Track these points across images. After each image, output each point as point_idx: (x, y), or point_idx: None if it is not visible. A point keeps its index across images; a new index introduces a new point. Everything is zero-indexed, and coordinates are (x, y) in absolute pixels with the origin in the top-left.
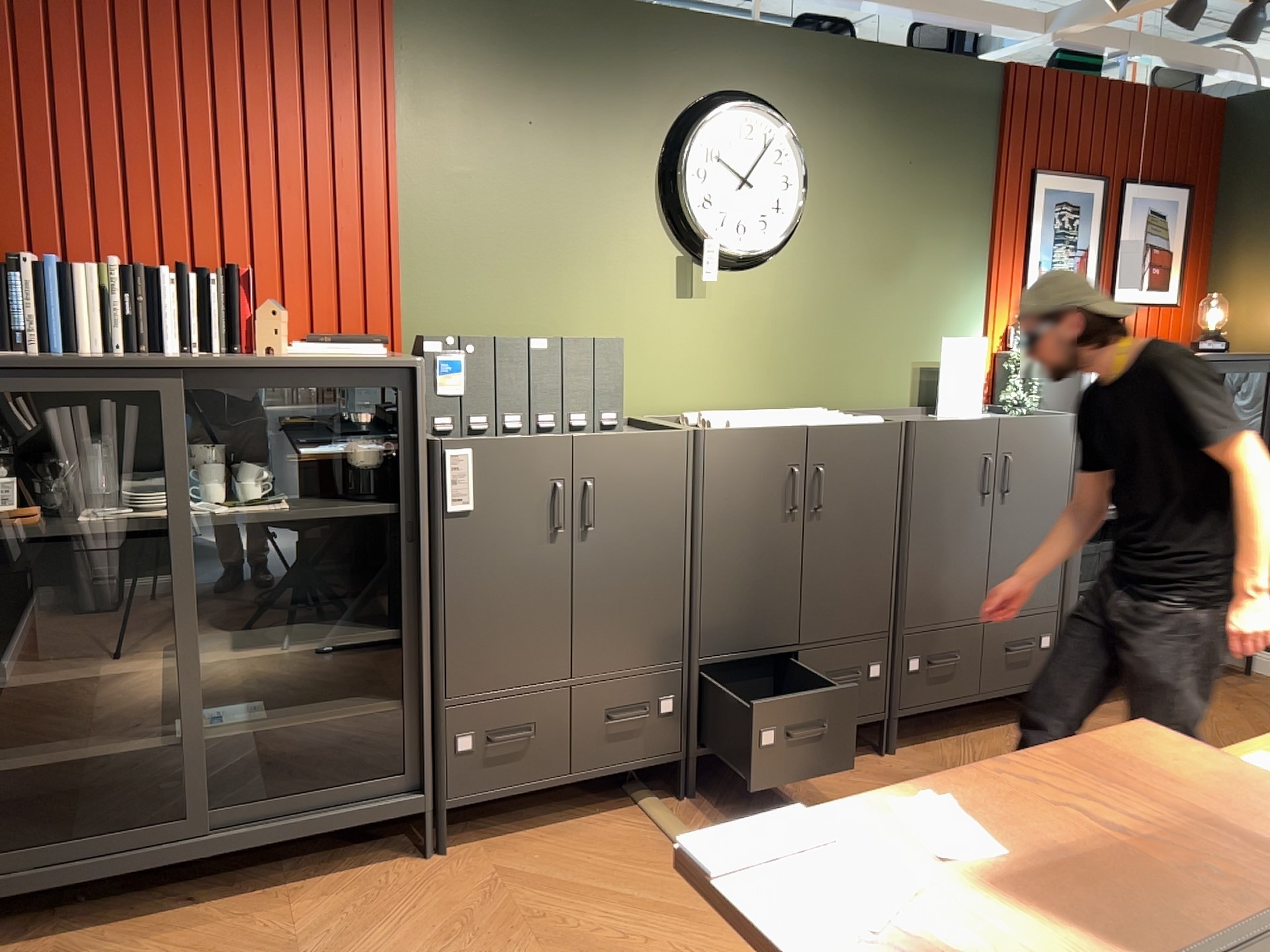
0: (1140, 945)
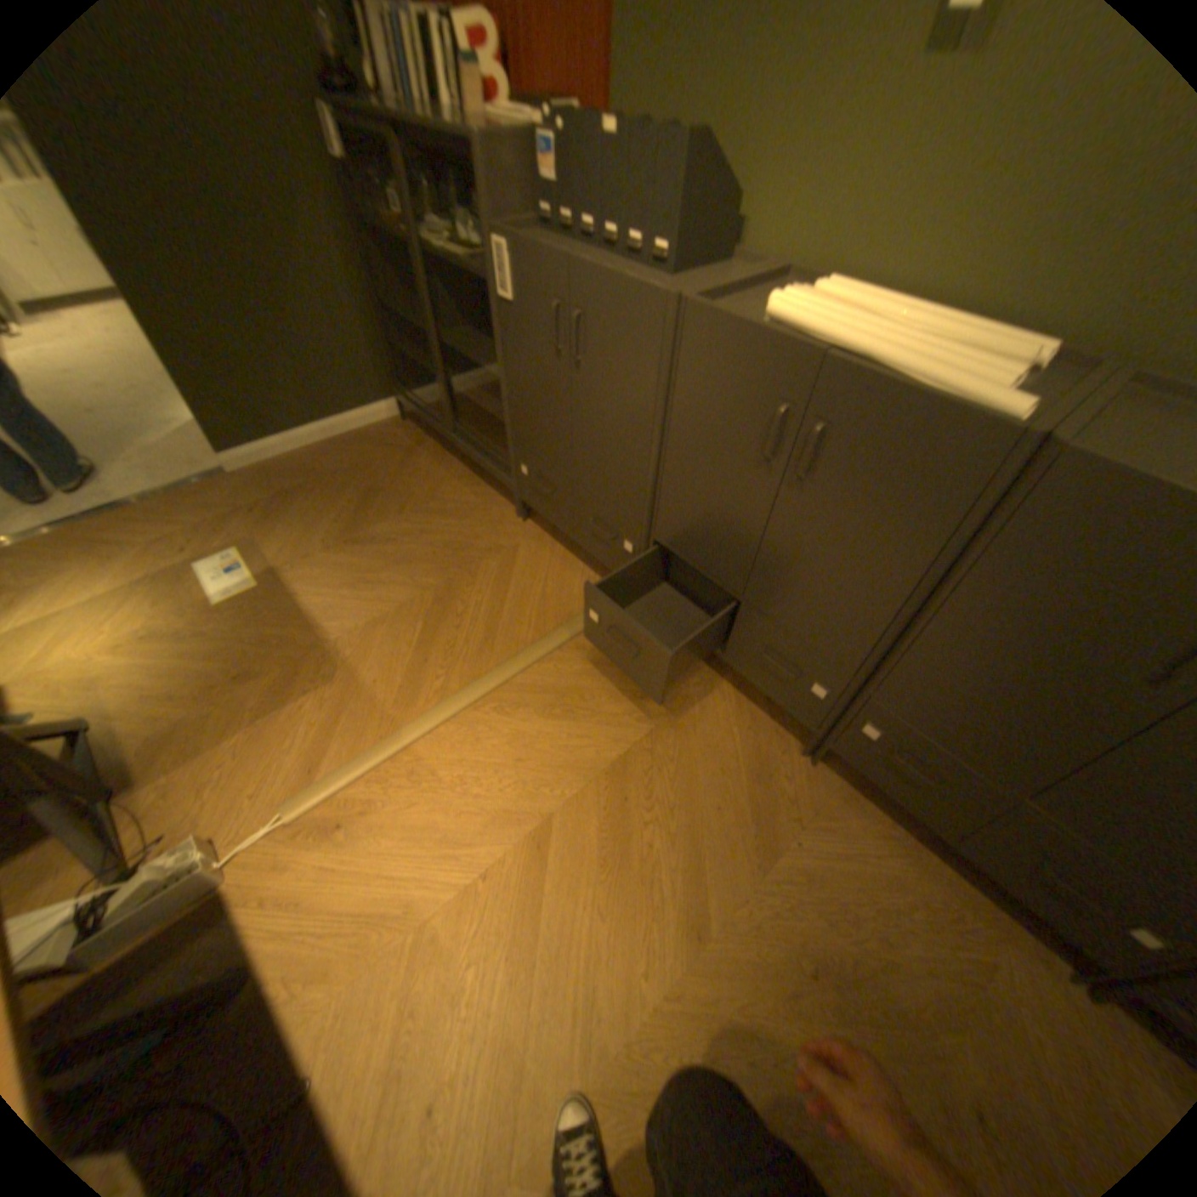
0: None
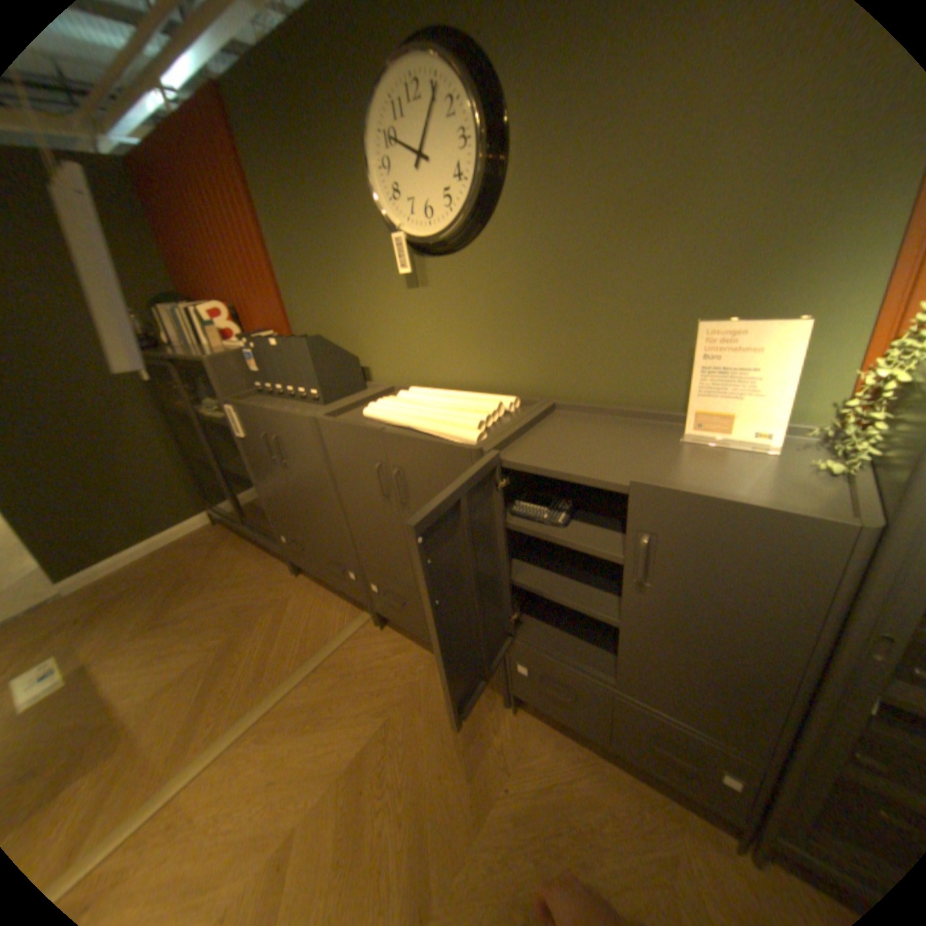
0: None
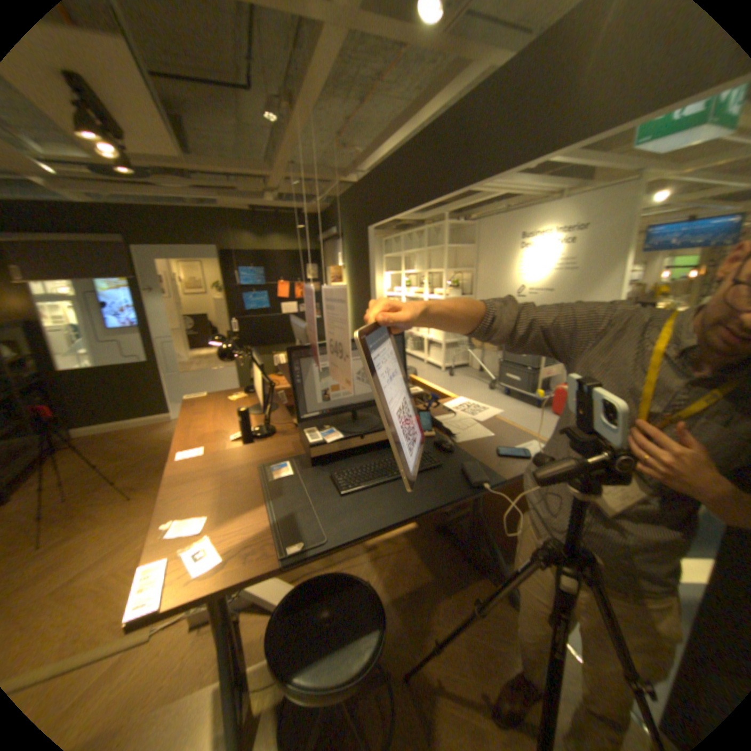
0: (248, 501)
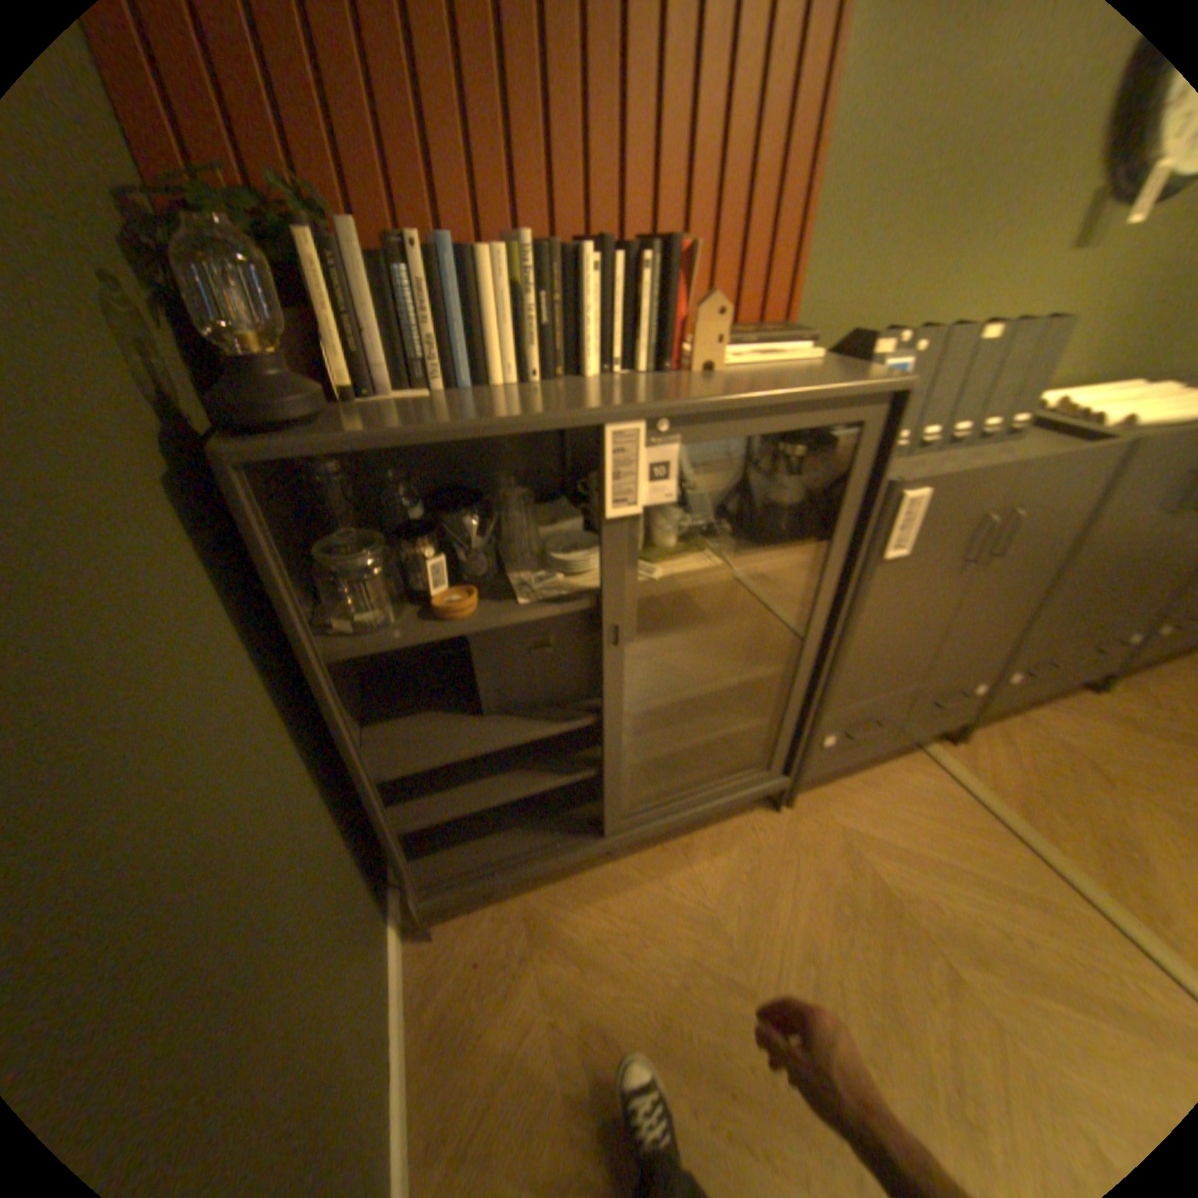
0: None
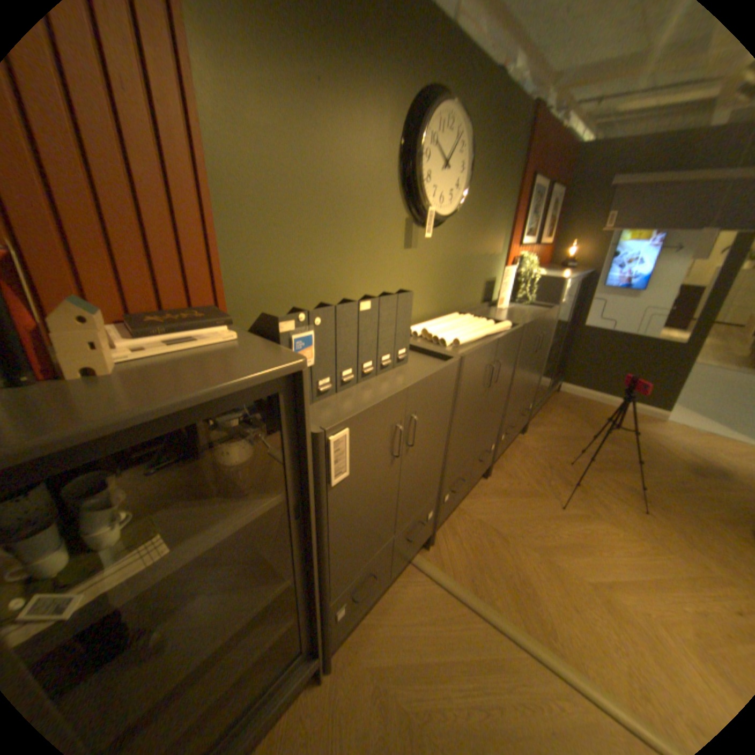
0: None
